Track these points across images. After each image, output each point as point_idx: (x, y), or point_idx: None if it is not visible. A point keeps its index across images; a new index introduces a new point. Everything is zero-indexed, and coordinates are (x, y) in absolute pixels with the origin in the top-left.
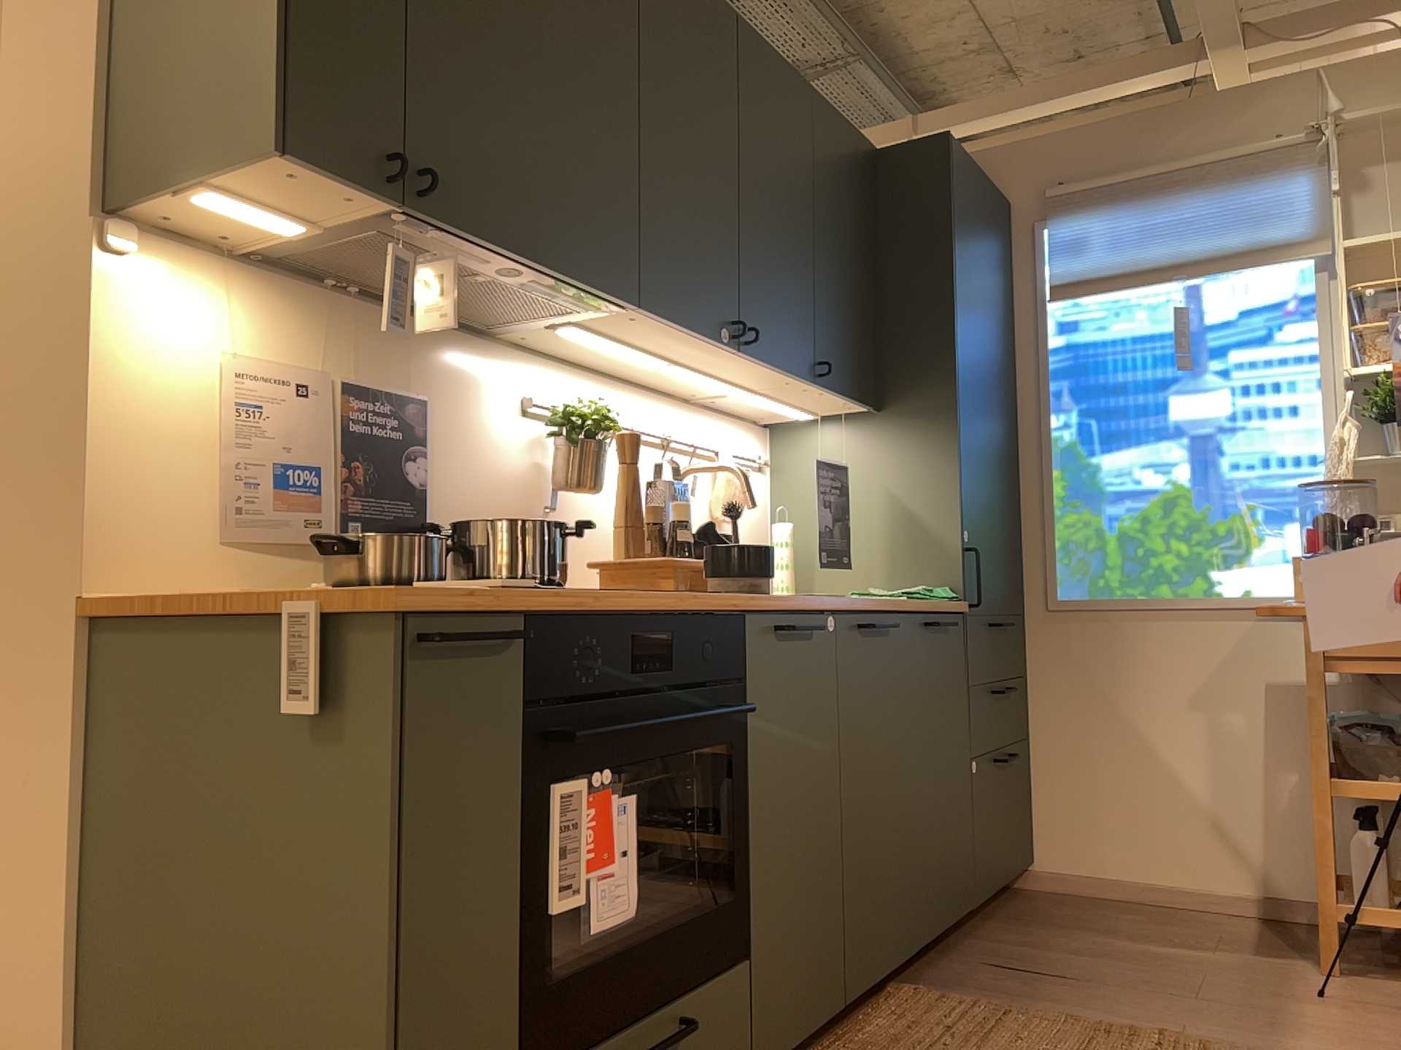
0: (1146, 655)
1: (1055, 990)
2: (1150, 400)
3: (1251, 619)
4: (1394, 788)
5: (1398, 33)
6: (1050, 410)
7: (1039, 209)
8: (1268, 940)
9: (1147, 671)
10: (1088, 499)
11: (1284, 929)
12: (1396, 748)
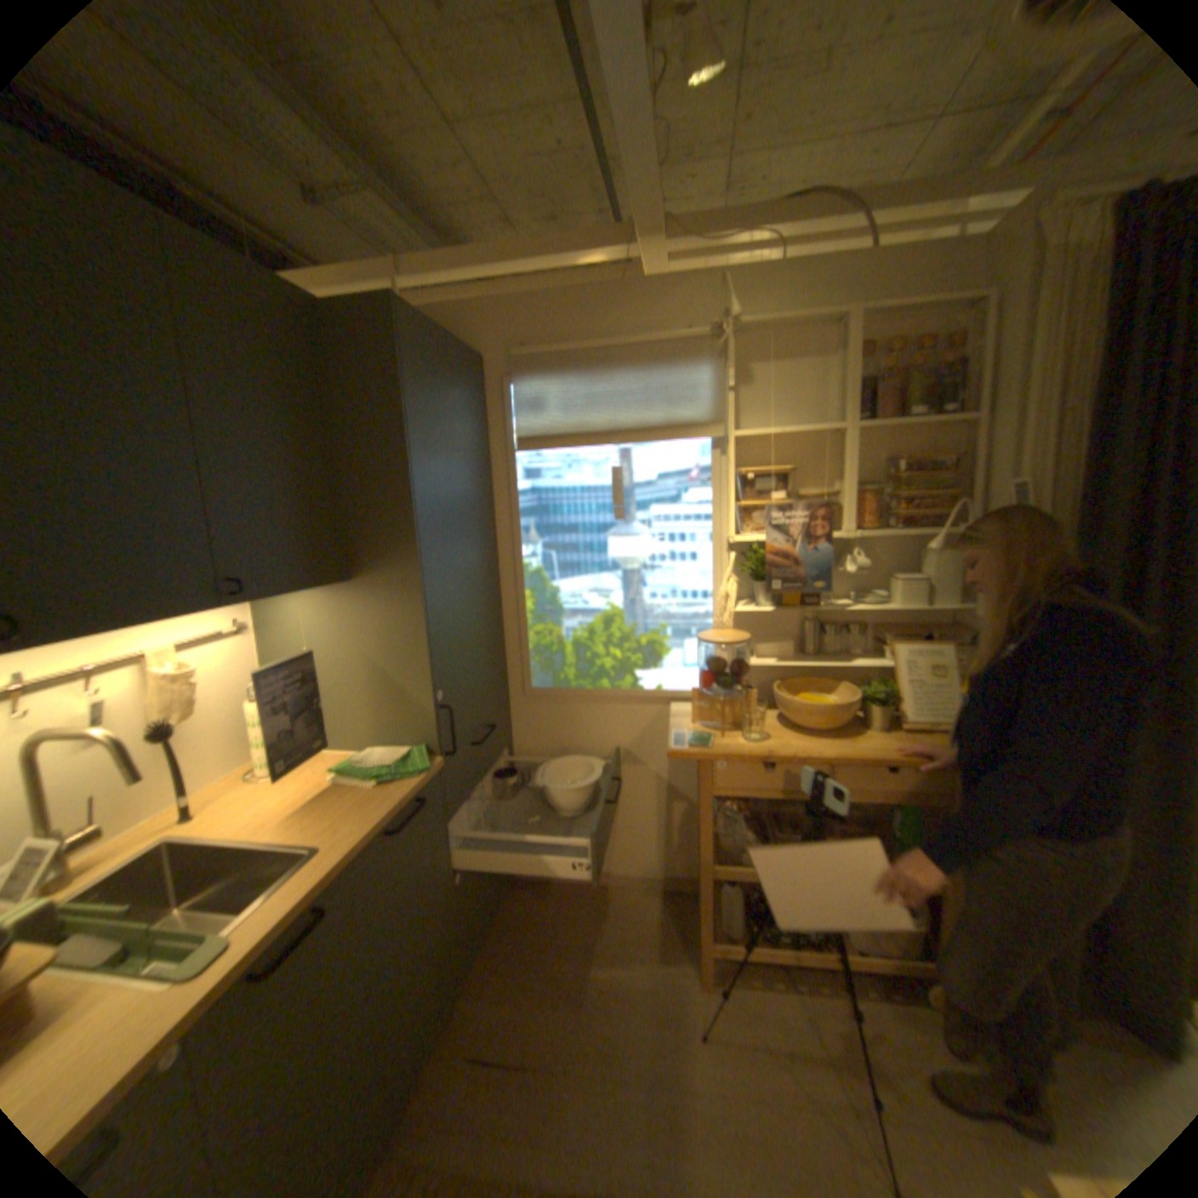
0: (592, 728)
1: (512, 1109)
2: (594, 541)
3: (660, 704)
4: (752, 874)
5: (784, 245)
6: (521, 544)
7: (507, 365)
8: (665, 933)
9: (592, 739)
10: (550, 614)
11: (674, 907)
12: (753, 838)
